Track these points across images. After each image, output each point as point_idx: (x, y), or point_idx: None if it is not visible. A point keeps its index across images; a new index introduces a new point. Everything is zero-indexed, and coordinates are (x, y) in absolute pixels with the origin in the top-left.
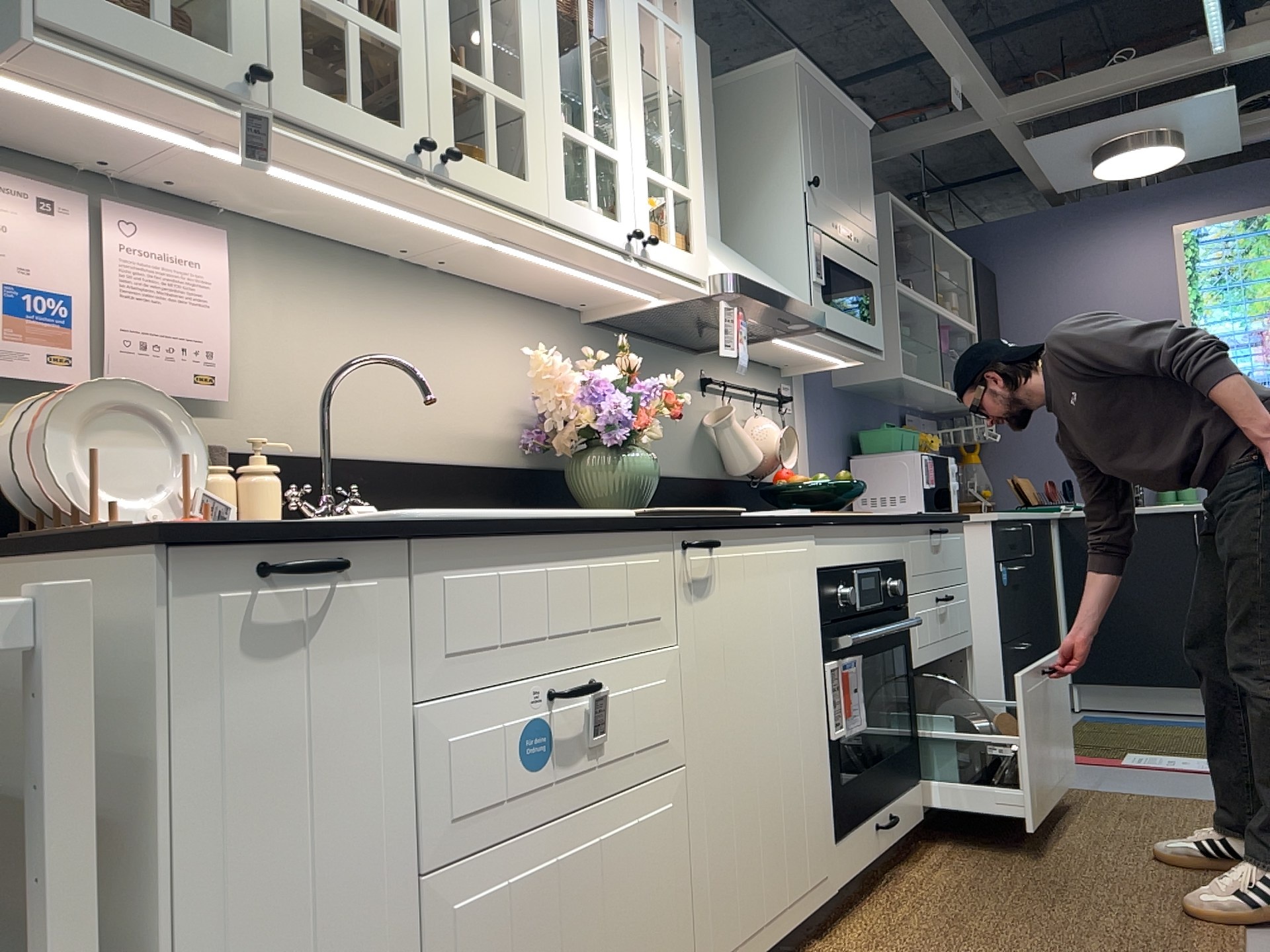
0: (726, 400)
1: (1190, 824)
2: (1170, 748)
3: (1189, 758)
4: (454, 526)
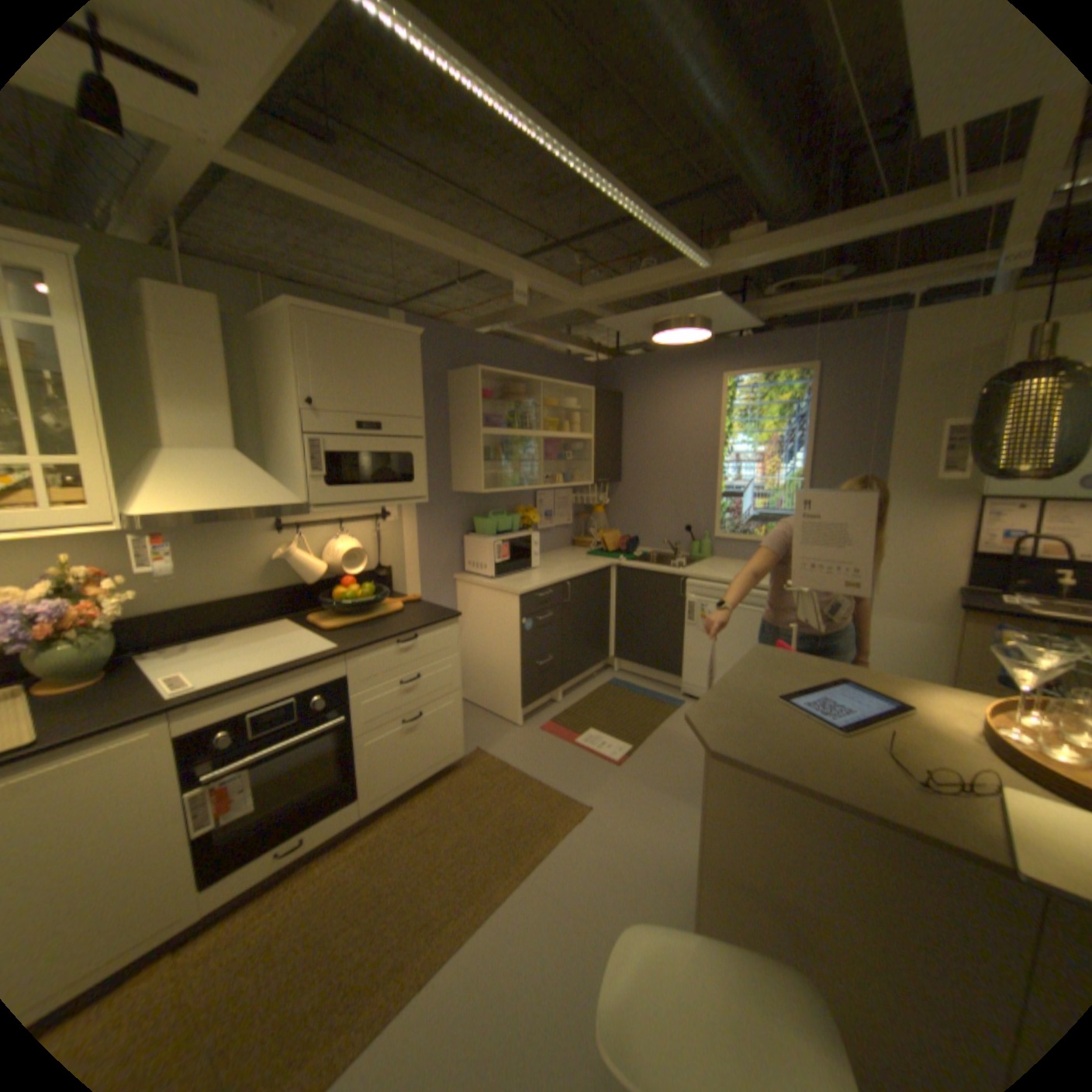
0: (301, 534)
1: (529, 833)
2: (618, 728)
3: (616, 743)
4: None
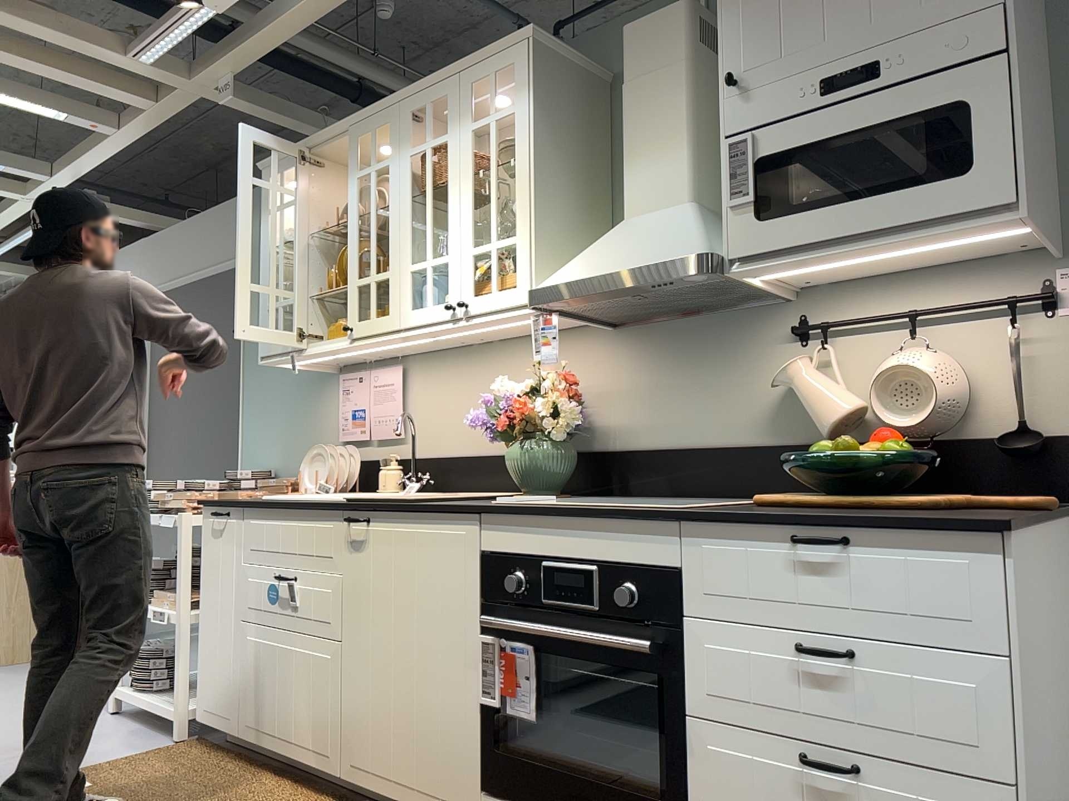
0: (831, 345)
1: None
2: None
3: None
4: (249, 503)
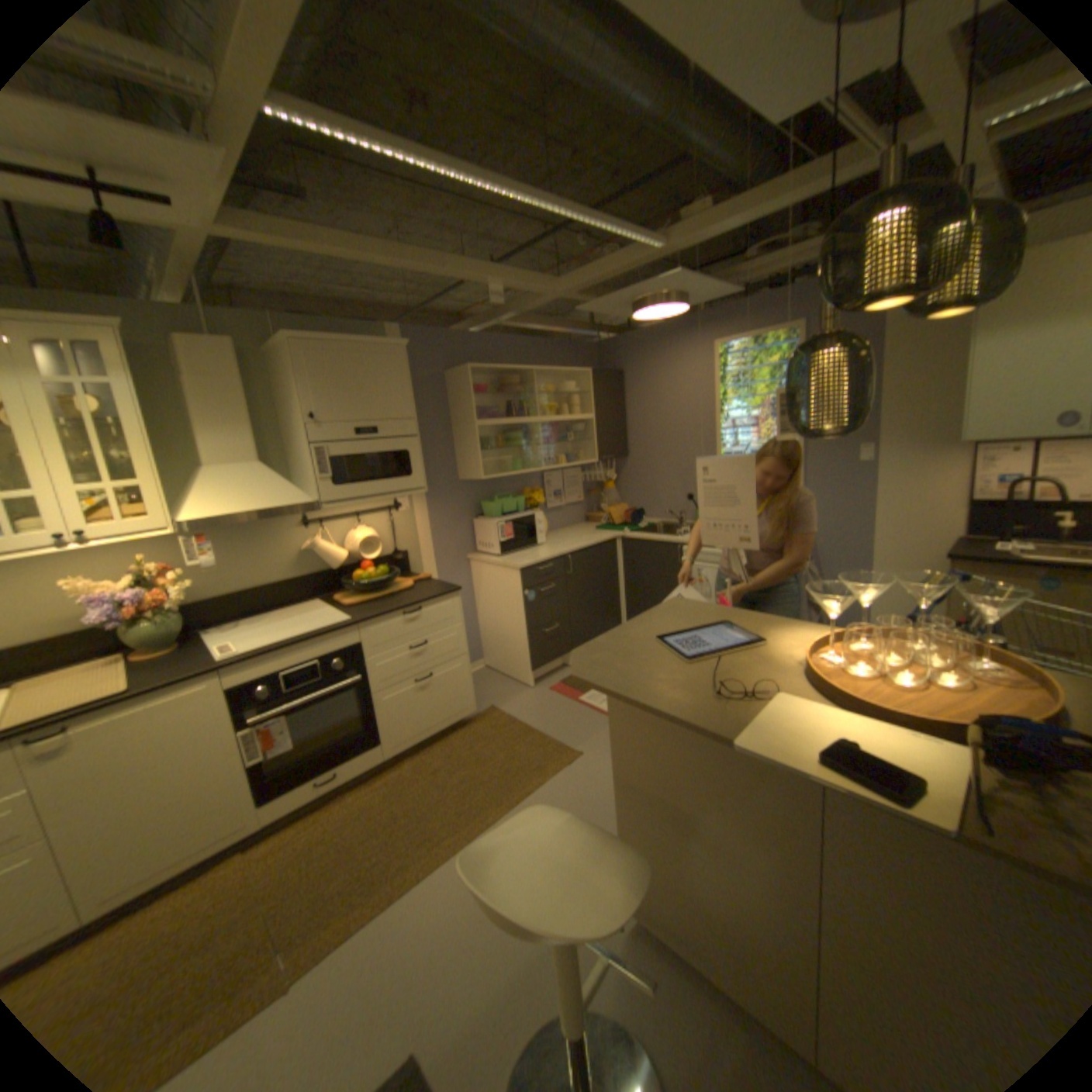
0: (324, 527)
1: (524, 773)
2: None
3: None
4: None
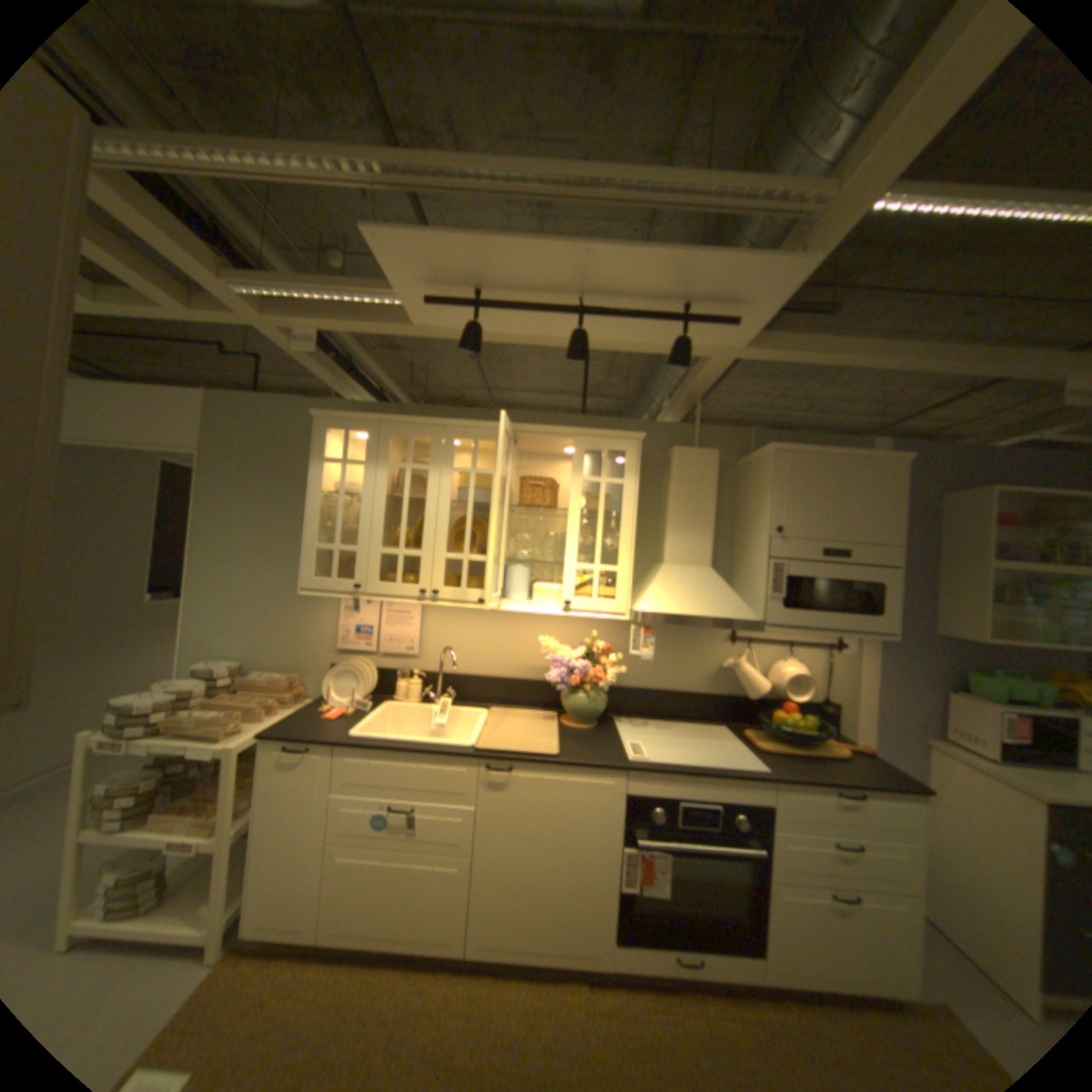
0: (750, 649)
1: None
2: None
3: None
4: (349, 745)
